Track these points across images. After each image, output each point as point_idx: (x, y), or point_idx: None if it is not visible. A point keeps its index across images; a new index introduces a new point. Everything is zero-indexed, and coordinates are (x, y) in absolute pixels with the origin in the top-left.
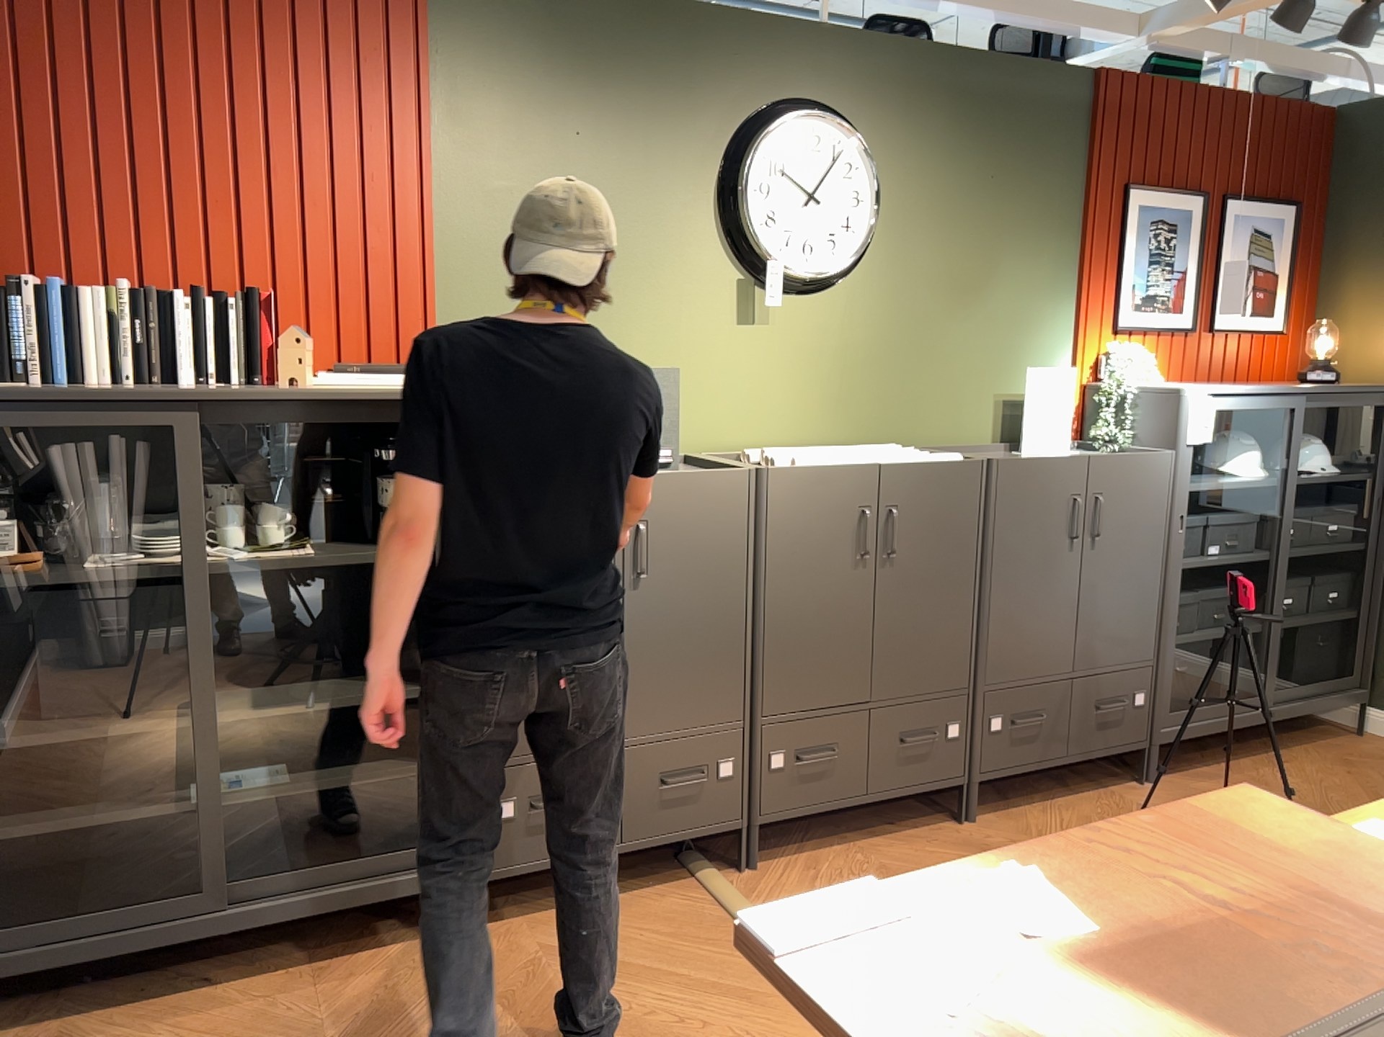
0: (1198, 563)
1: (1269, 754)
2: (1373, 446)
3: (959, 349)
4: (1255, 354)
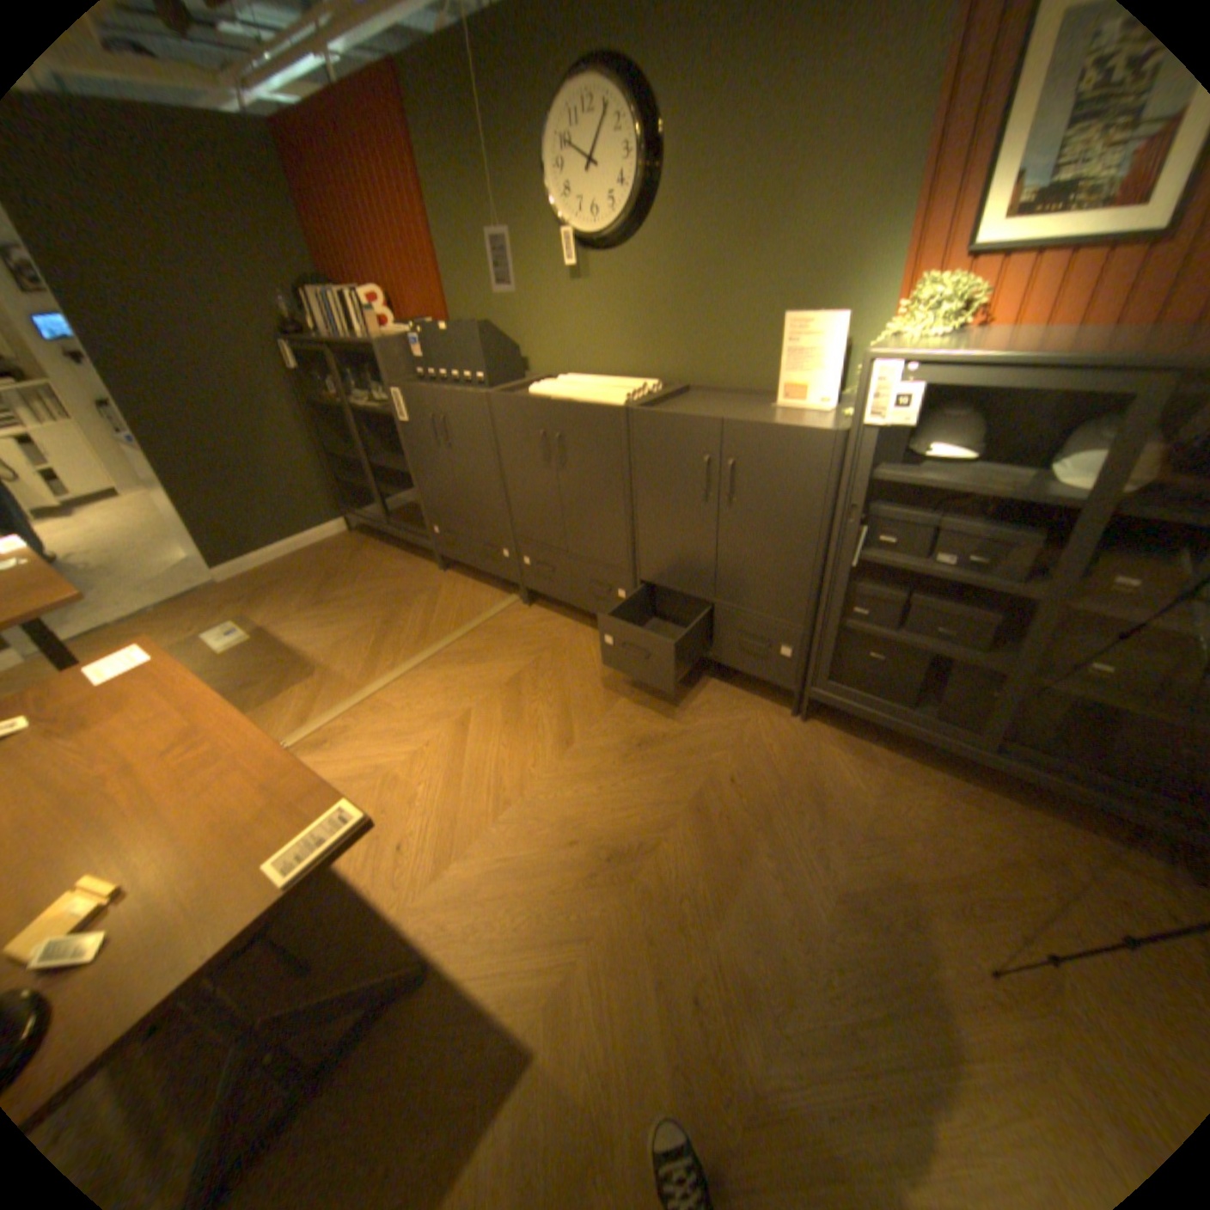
0: (896, 564)
1: (986, 793)
2: None
3: (747, 291)
4: None
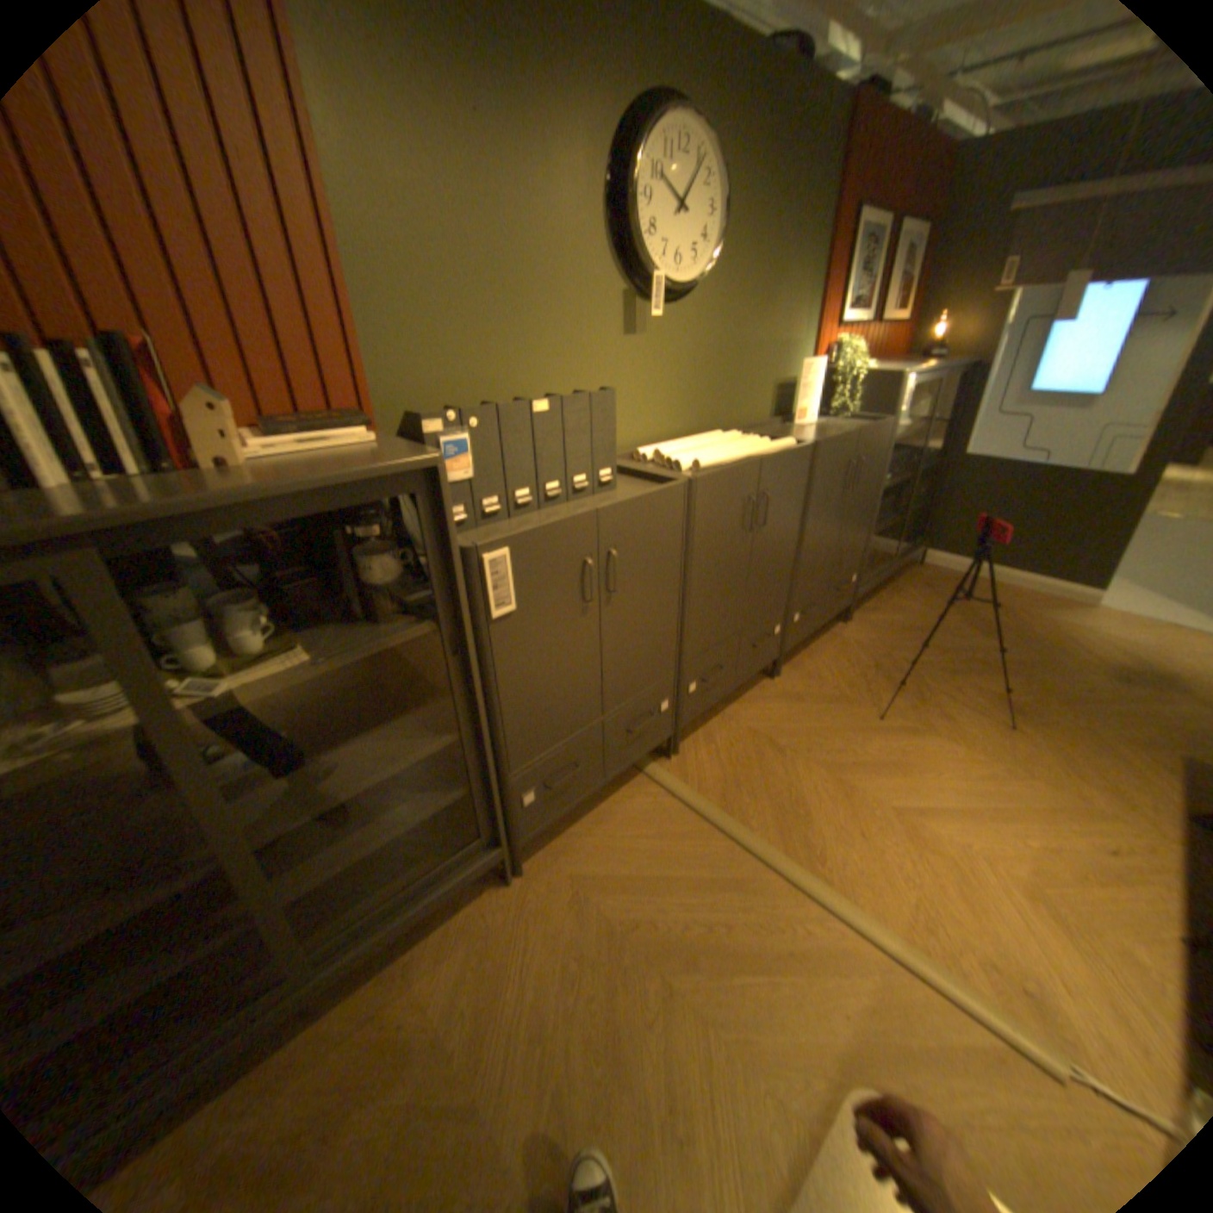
0: (884, 488)
1: (889, 587)
2: (953, 396)
3: (758, 346)
4: (894, 336)
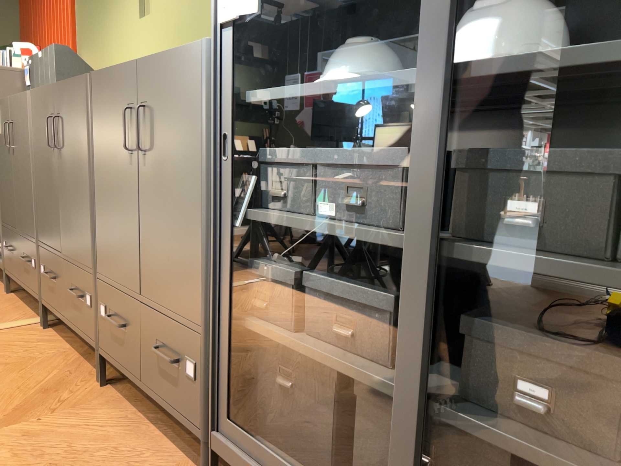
0: (278, 218)
1: None
2: None
3: None
4: None
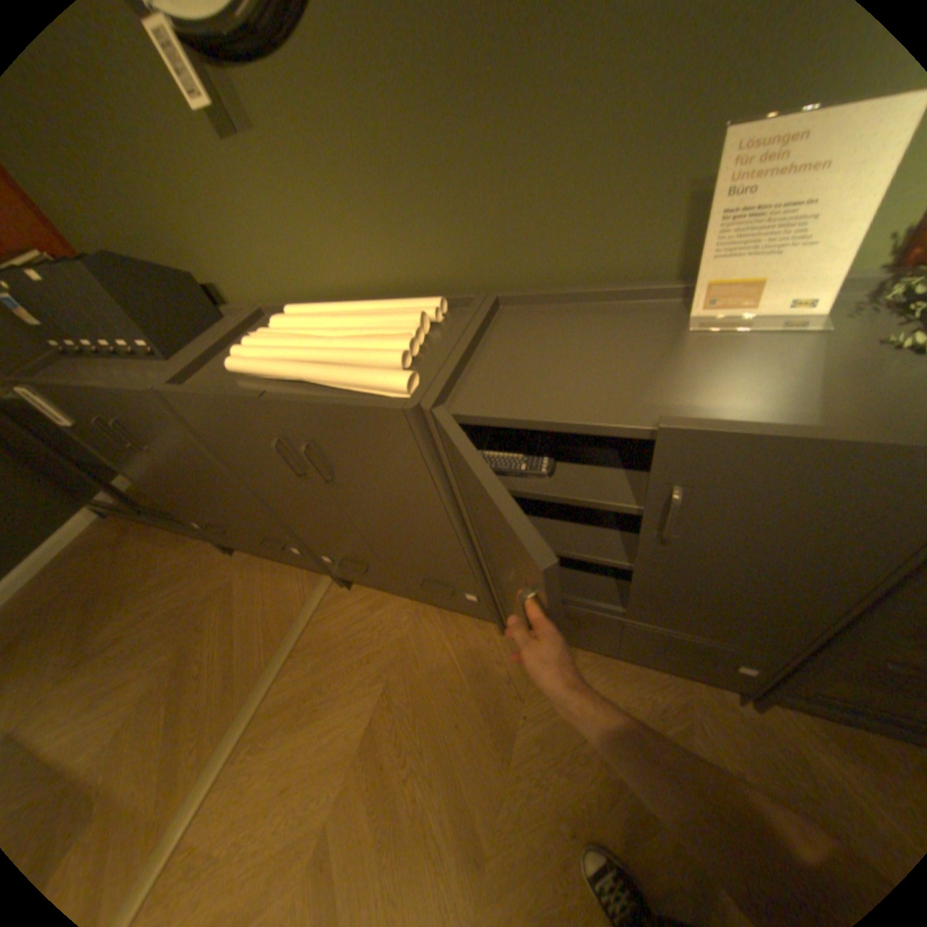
0: None
1: None
2: None
3: (590, 88)
4: None
